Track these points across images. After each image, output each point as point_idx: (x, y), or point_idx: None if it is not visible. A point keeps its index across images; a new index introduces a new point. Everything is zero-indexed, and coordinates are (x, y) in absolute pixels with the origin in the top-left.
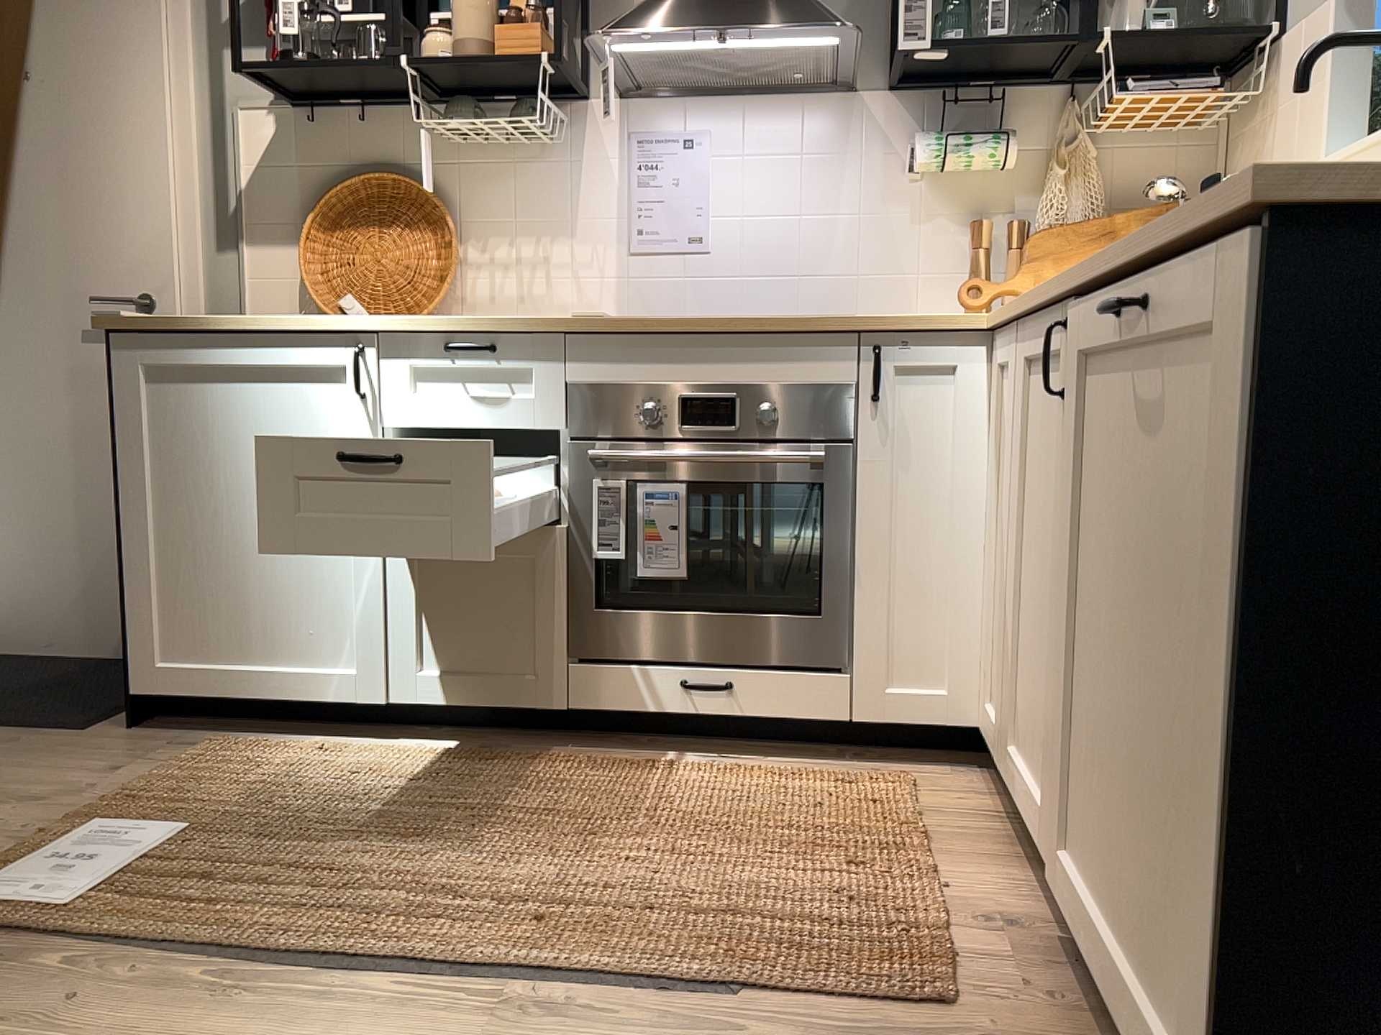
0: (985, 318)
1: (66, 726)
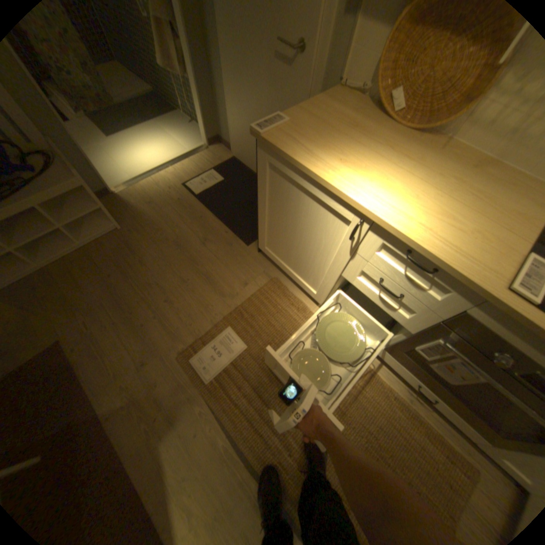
0: None
1: (245, 240)
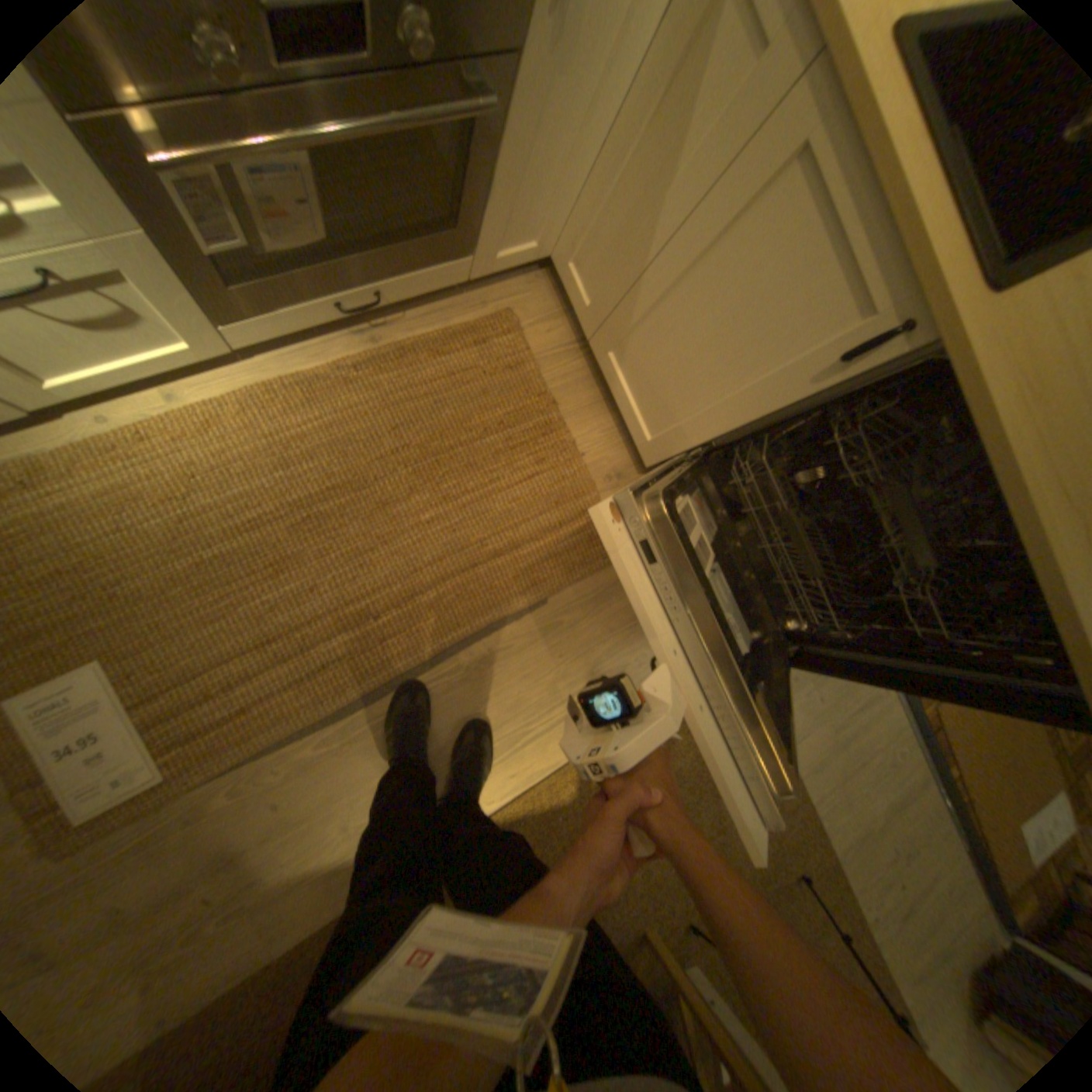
0: None
1: None
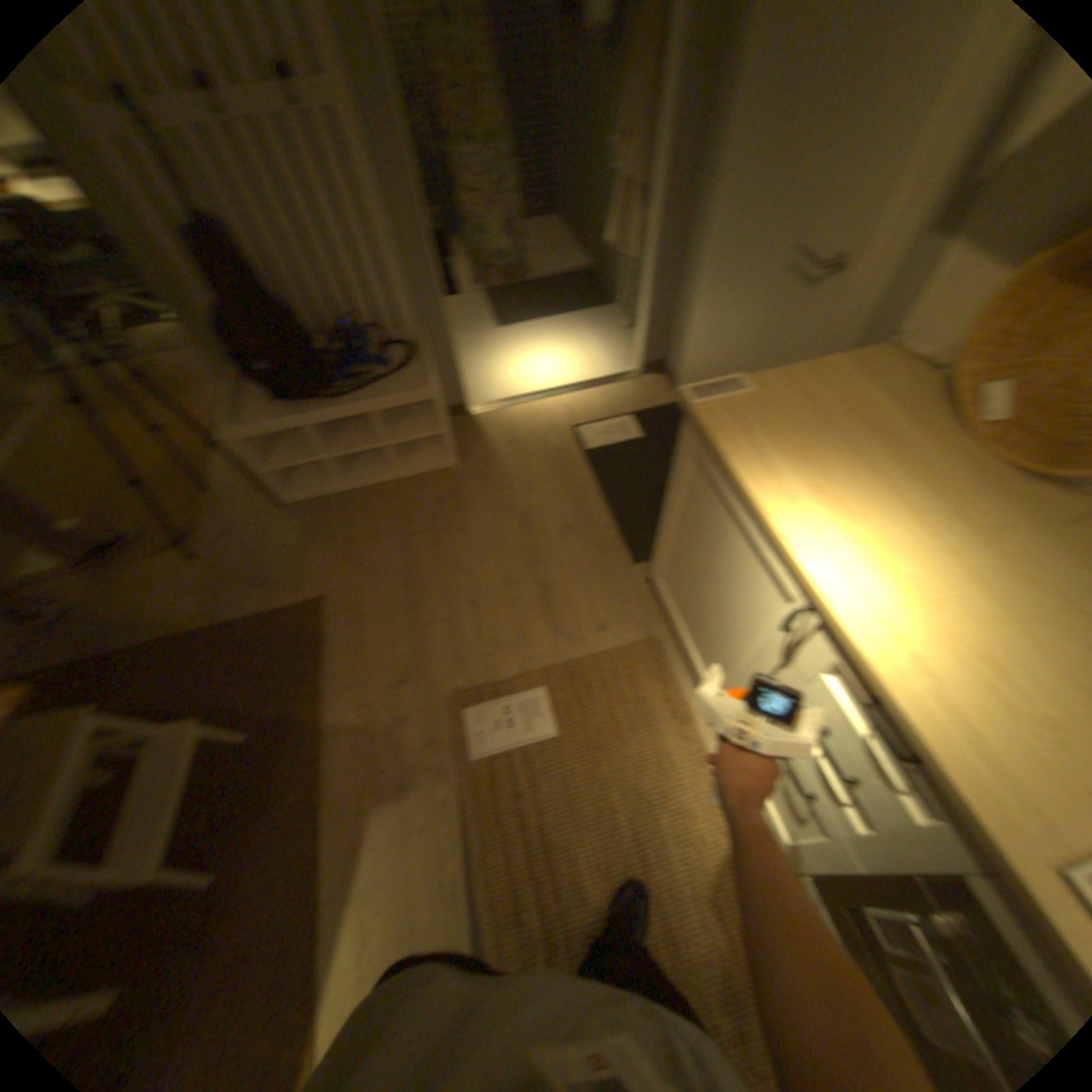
0: None
1: (629, 553)
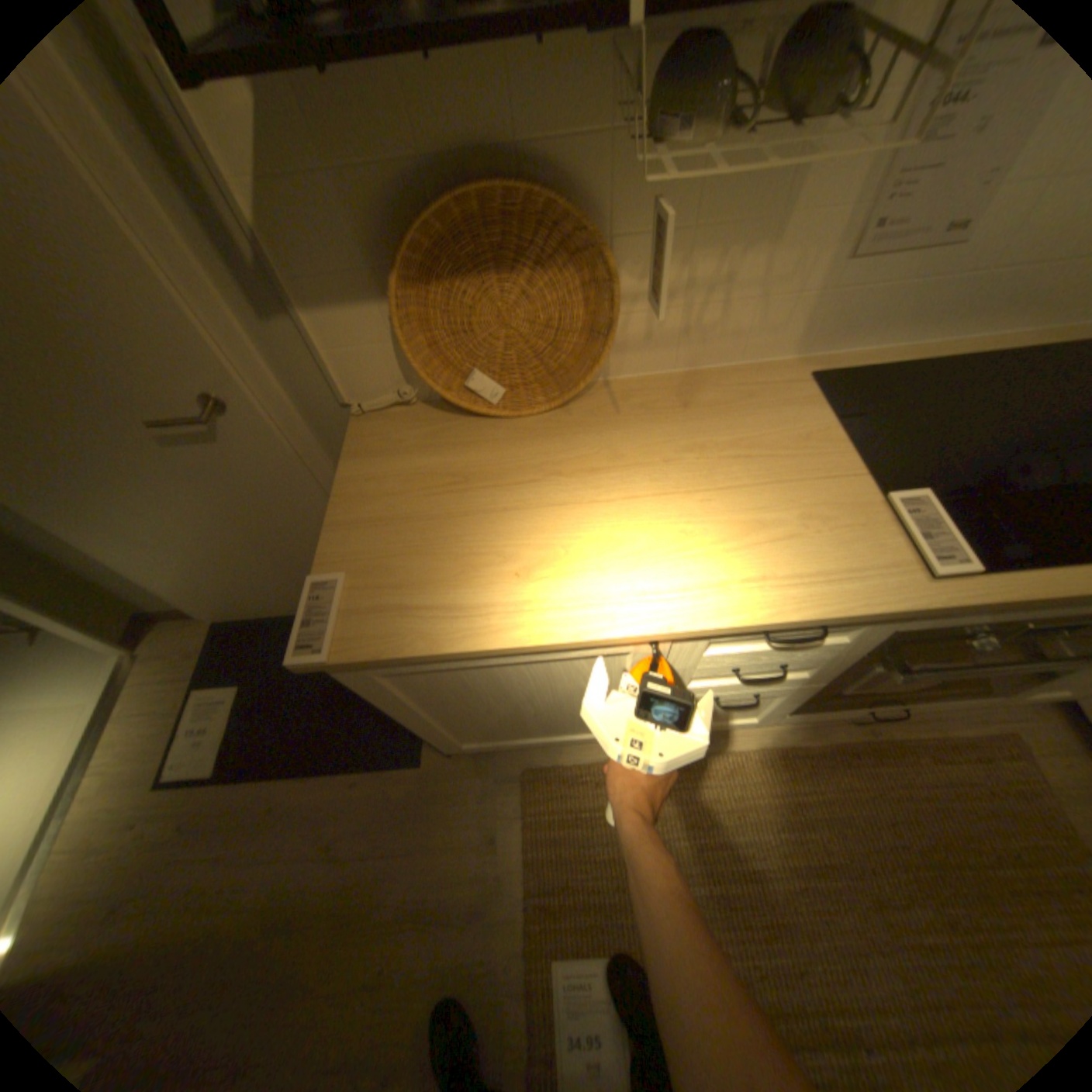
0: None
1: (402, 761)
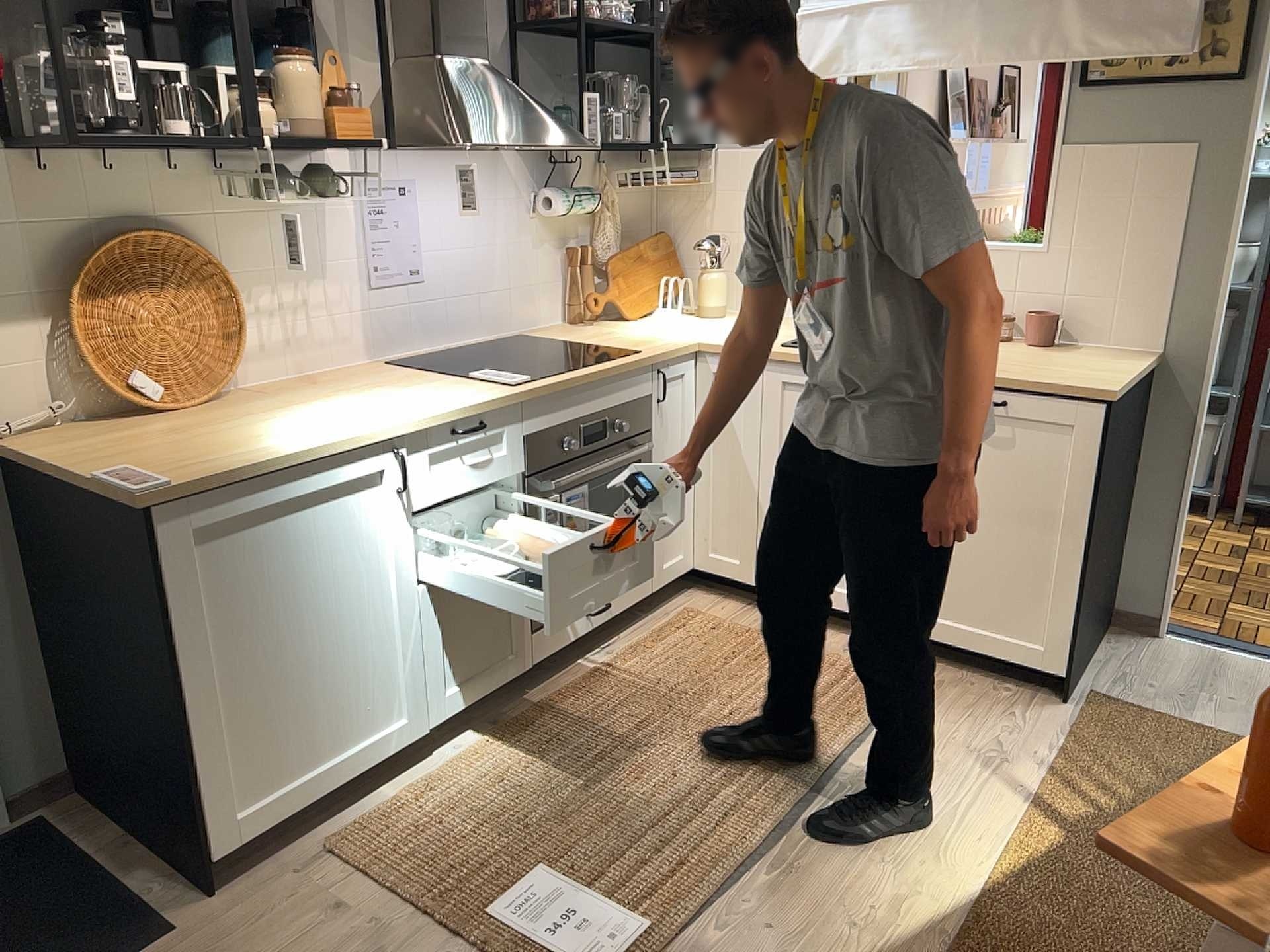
0: (690, 340)
1: (144, 941)
